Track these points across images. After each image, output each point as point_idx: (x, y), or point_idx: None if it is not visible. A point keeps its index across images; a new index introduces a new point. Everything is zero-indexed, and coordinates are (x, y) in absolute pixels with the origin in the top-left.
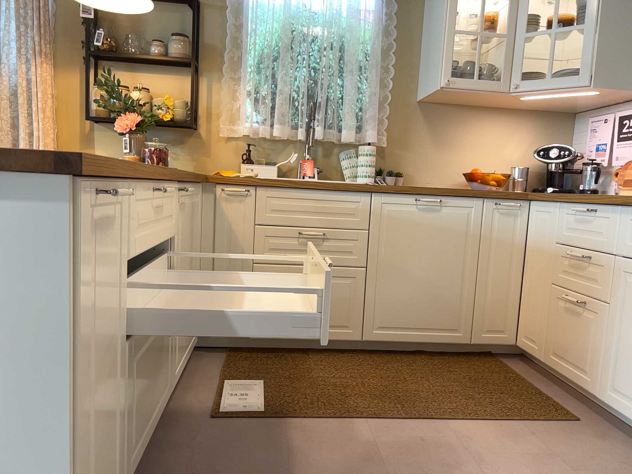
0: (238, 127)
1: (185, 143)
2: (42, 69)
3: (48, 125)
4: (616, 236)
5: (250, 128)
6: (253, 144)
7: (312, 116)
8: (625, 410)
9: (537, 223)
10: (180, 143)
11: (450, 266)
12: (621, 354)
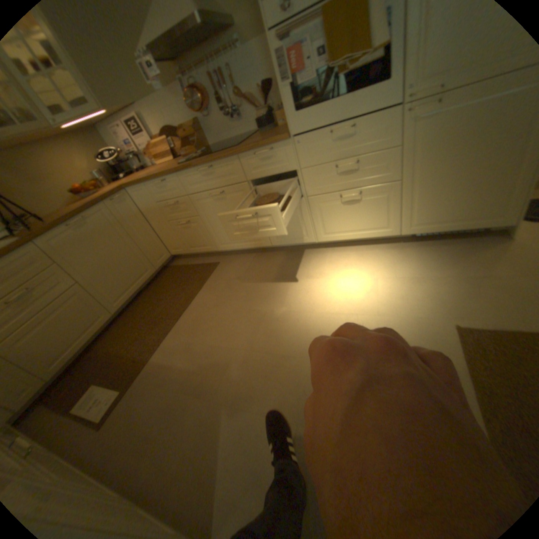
0: None
1: None
2: None
3: None
4: (182, 186)
5: None
6: None
7: None
8: (229, 247)
9: (138, 198)
10: None
11: (118, 245)
12: (215, 230)
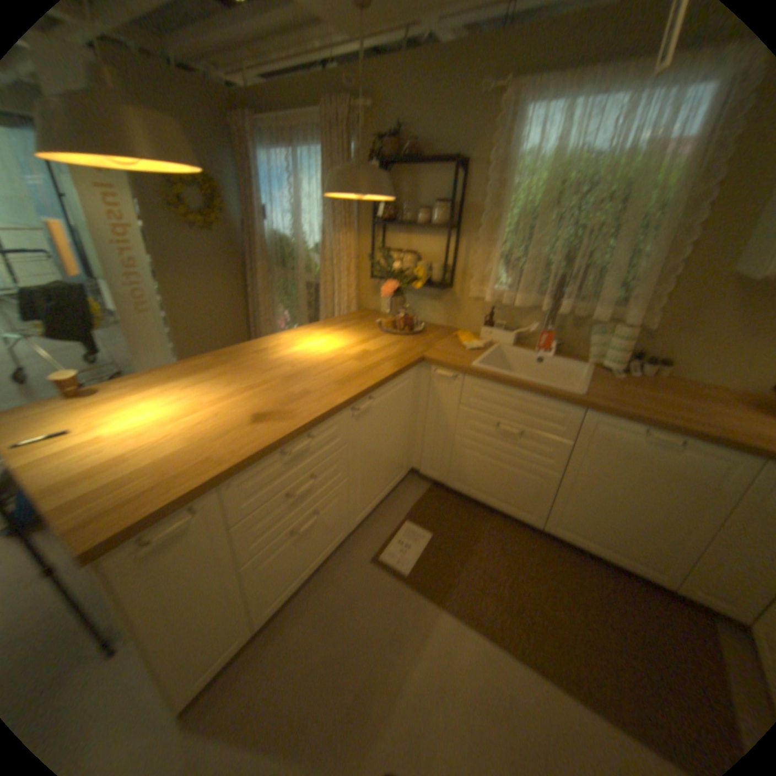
0: (485, 290)
1: (441, 299)
2: (343, 239)
3: (348, 280)
4: None
5: (493, 295)
6: (496, 309)
7: (566, 285)
8: None
9: None
10: (436, 299)
11: (674, 513)
12: None
